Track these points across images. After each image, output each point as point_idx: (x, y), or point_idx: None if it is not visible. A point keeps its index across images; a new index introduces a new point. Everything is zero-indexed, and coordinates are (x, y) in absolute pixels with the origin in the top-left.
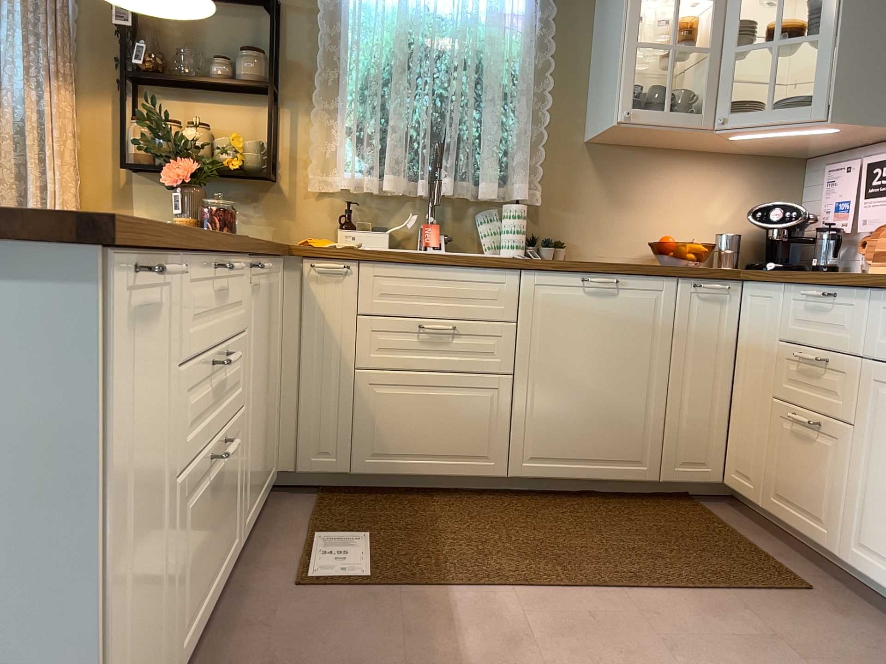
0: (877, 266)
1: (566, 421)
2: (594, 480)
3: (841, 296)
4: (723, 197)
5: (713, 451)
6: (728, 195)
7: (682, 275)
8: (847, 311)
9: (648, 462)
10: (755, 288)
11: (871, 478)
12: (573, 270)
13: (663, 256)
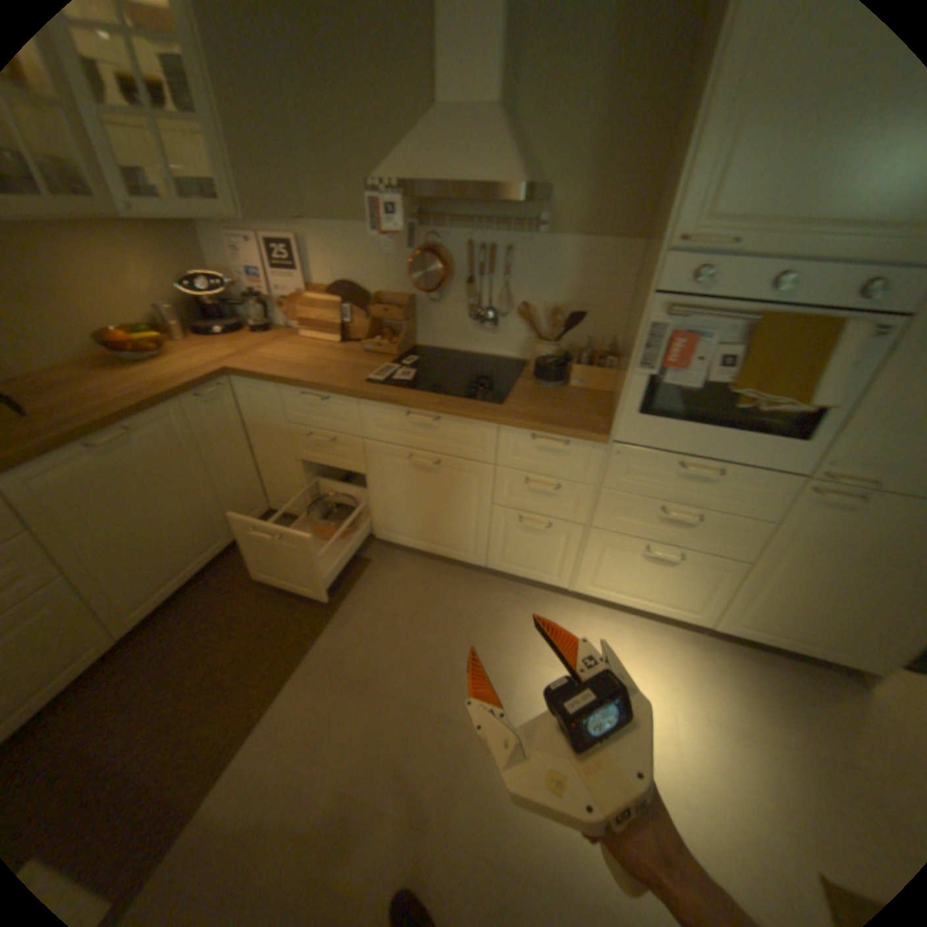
0: (302, 330)
1: (141, 565)
2: (187, 579)
3: (331, 398)
4: (131, 264)
5: (254, 498)
6: (136, 262)
7: (178, 395)
8: (339, 408)
9: (219, 537)
10: (241, 382)
11: (384, 500)
12: (63, 445)
13: (114, 351)
